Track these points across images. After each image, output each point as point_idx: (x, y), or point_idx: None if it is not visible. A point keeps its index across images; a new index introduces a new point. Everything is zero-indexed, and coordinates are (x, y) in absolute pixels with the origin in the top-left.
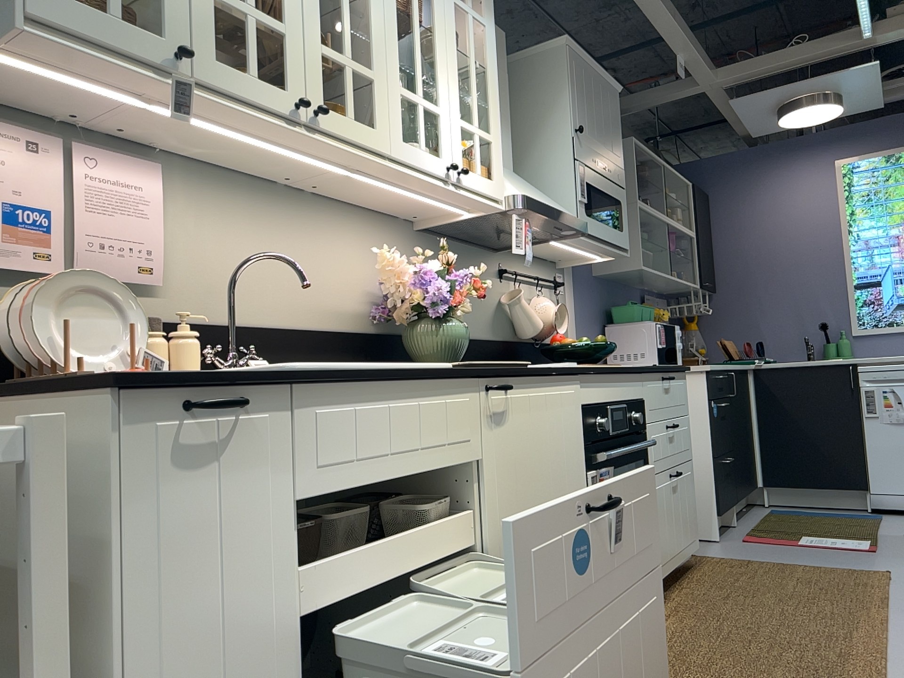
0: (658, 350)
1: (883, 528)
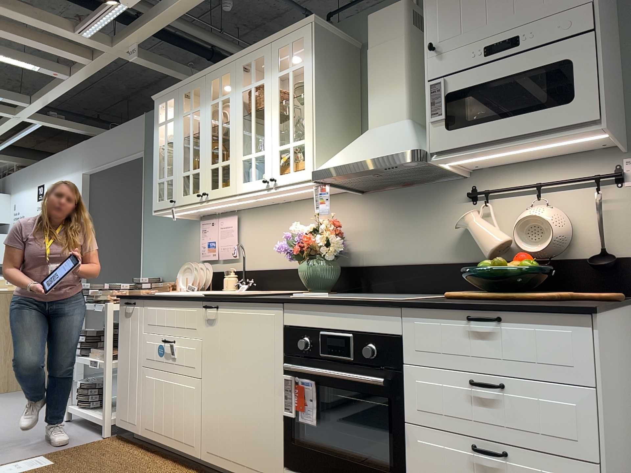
0: None
1: None
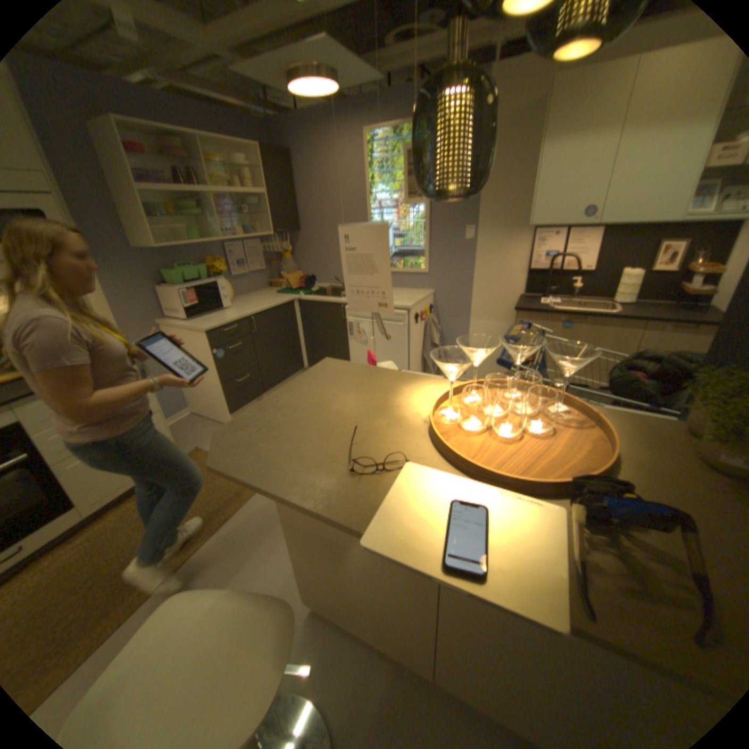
0: (187, 309)
1: None
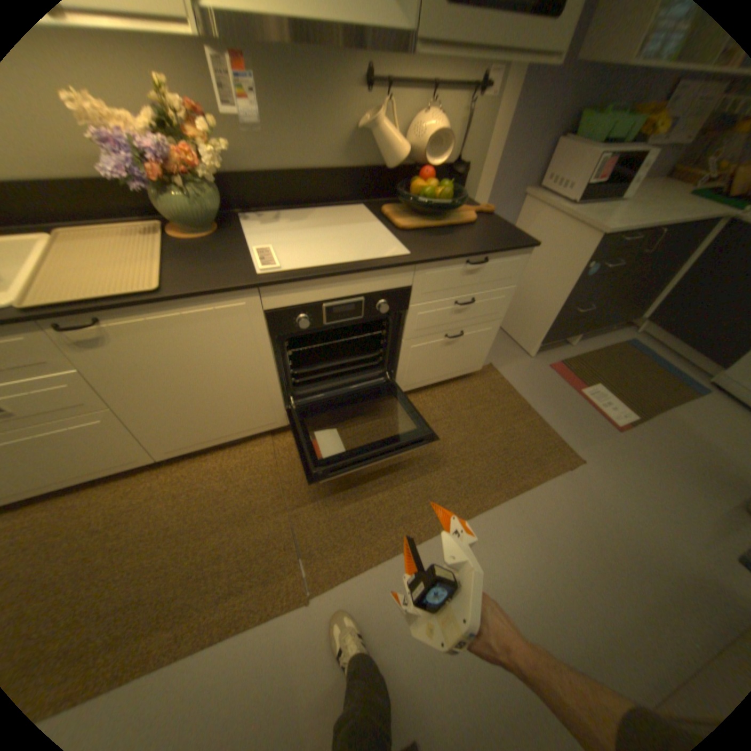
0: (589, 184)
1: (680, 409)
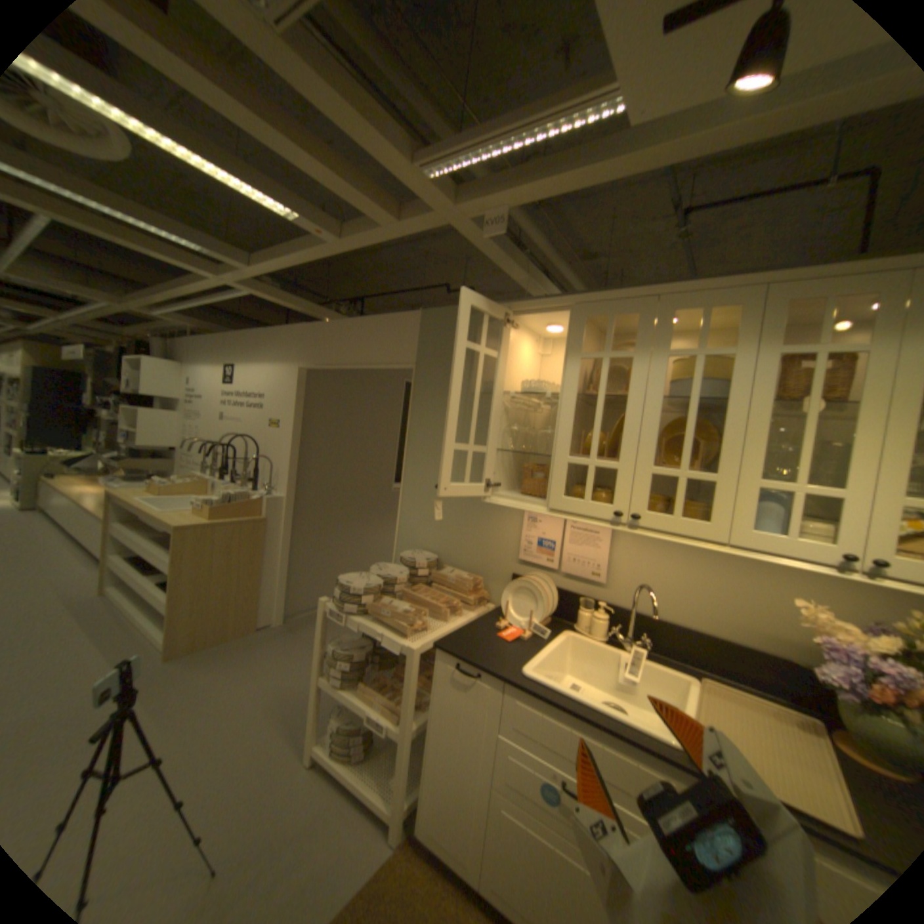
0: None
1: None
